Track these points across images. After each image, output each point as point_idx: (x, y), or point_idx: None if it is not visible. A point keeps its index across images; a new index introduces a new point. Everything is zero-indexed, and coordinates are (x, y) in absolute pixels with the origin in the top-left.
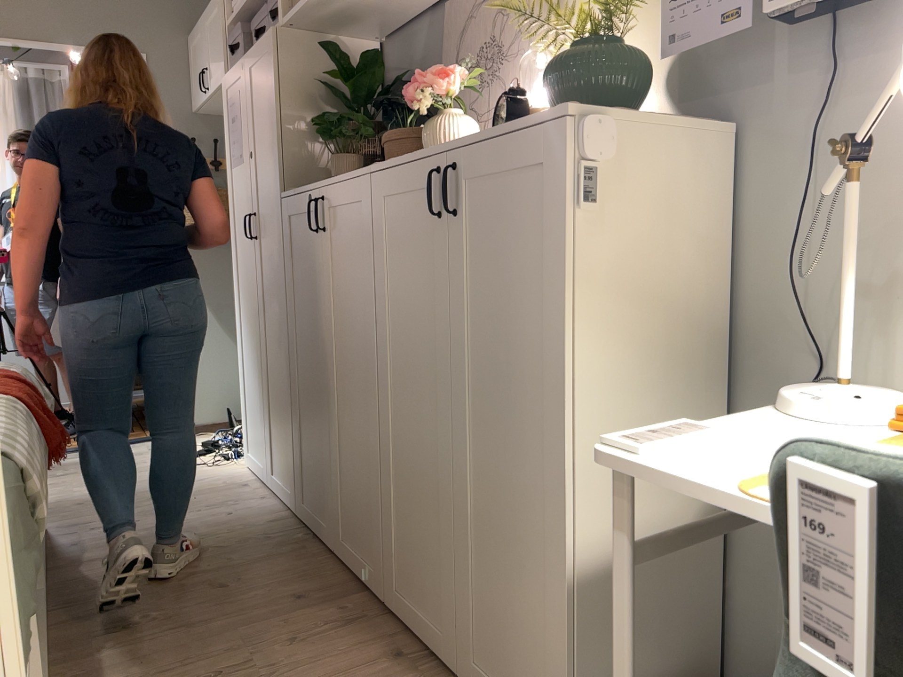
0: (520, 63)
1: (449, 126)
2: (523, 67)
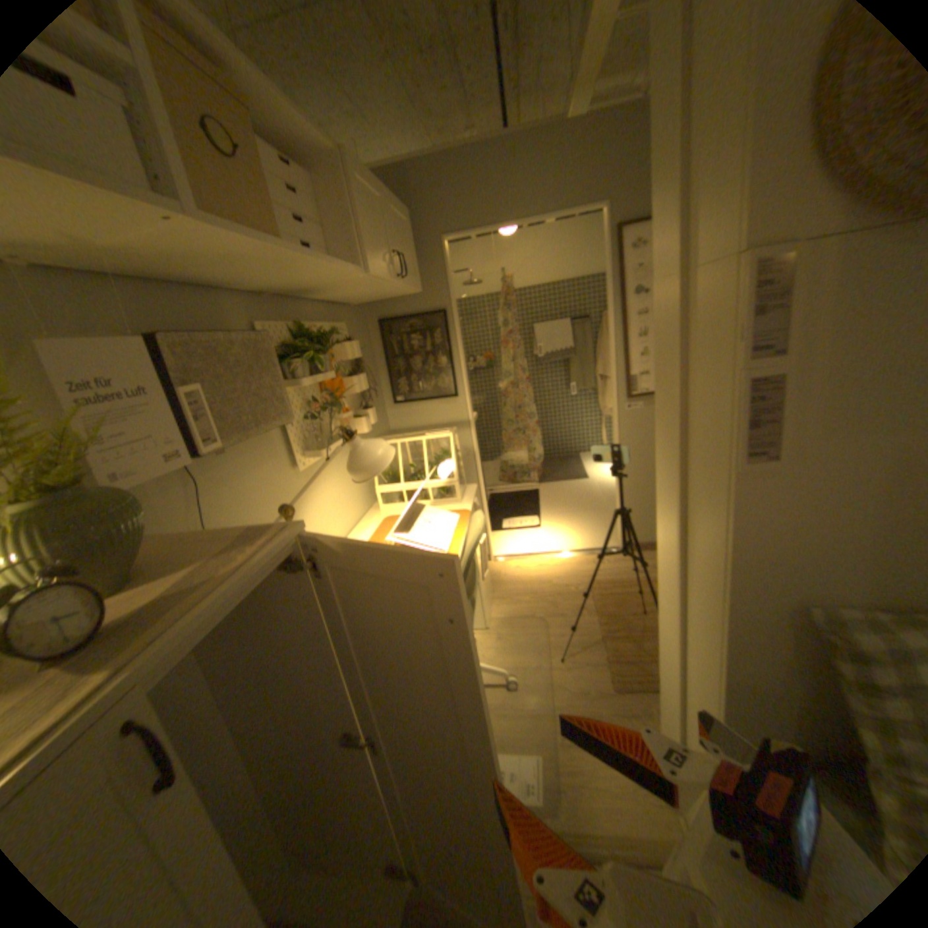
0: None
1: None
2: None
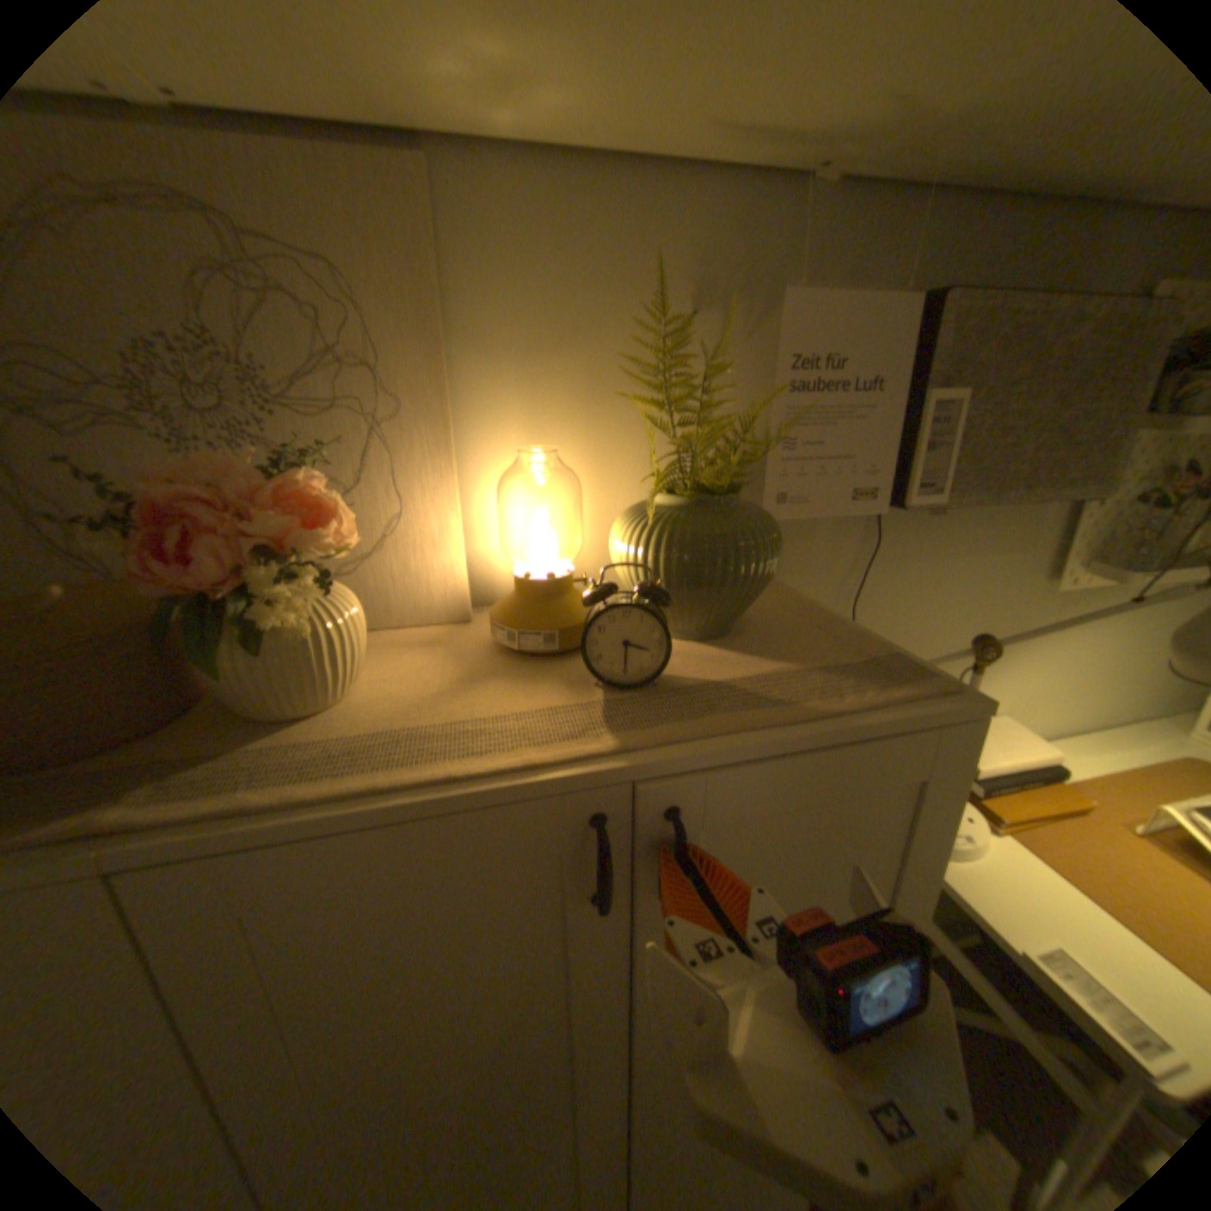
0: (374, 433)
1: (335, 627)
2: (377, 439)
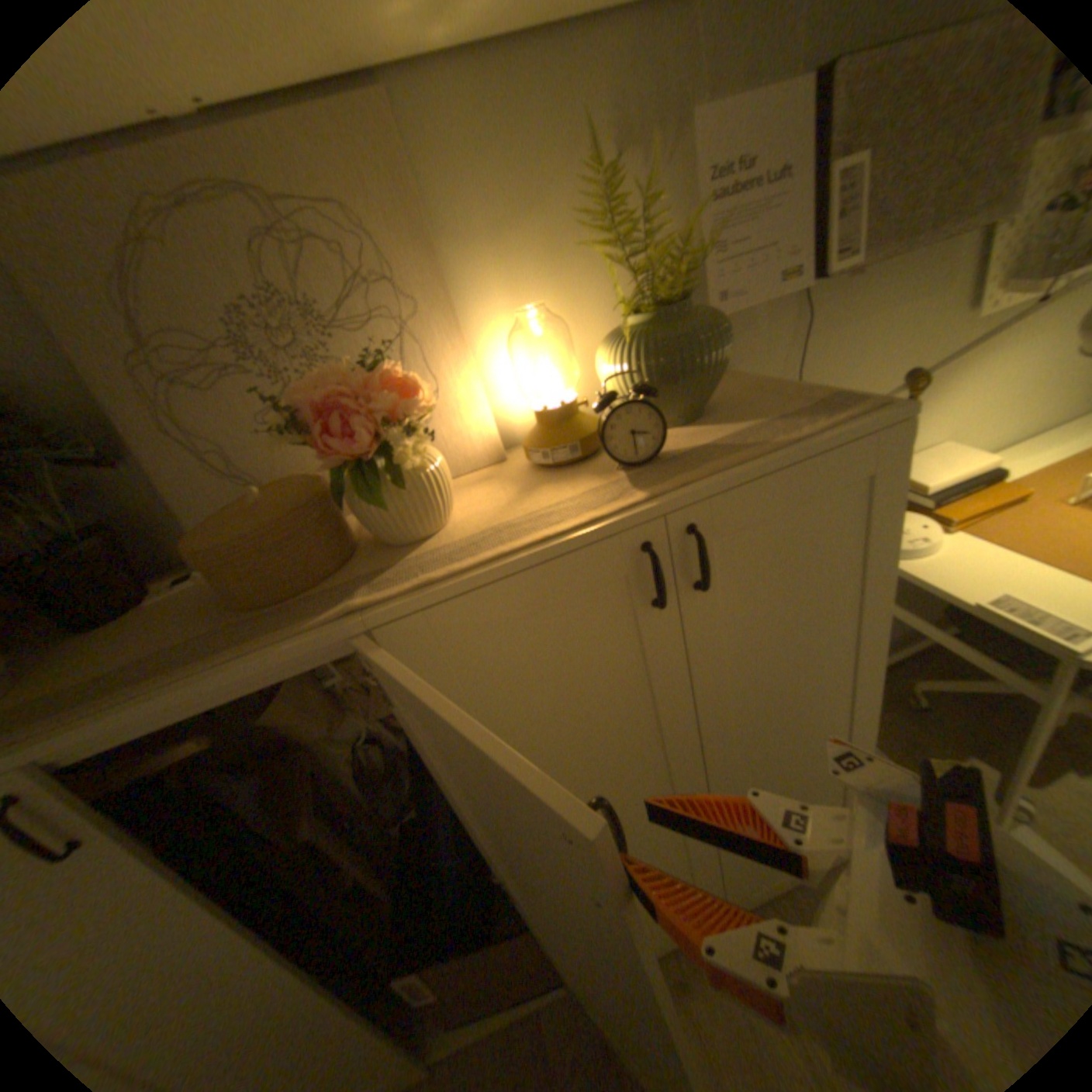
0: (407, 331)
1: (436, 469)
2: (409, 336)
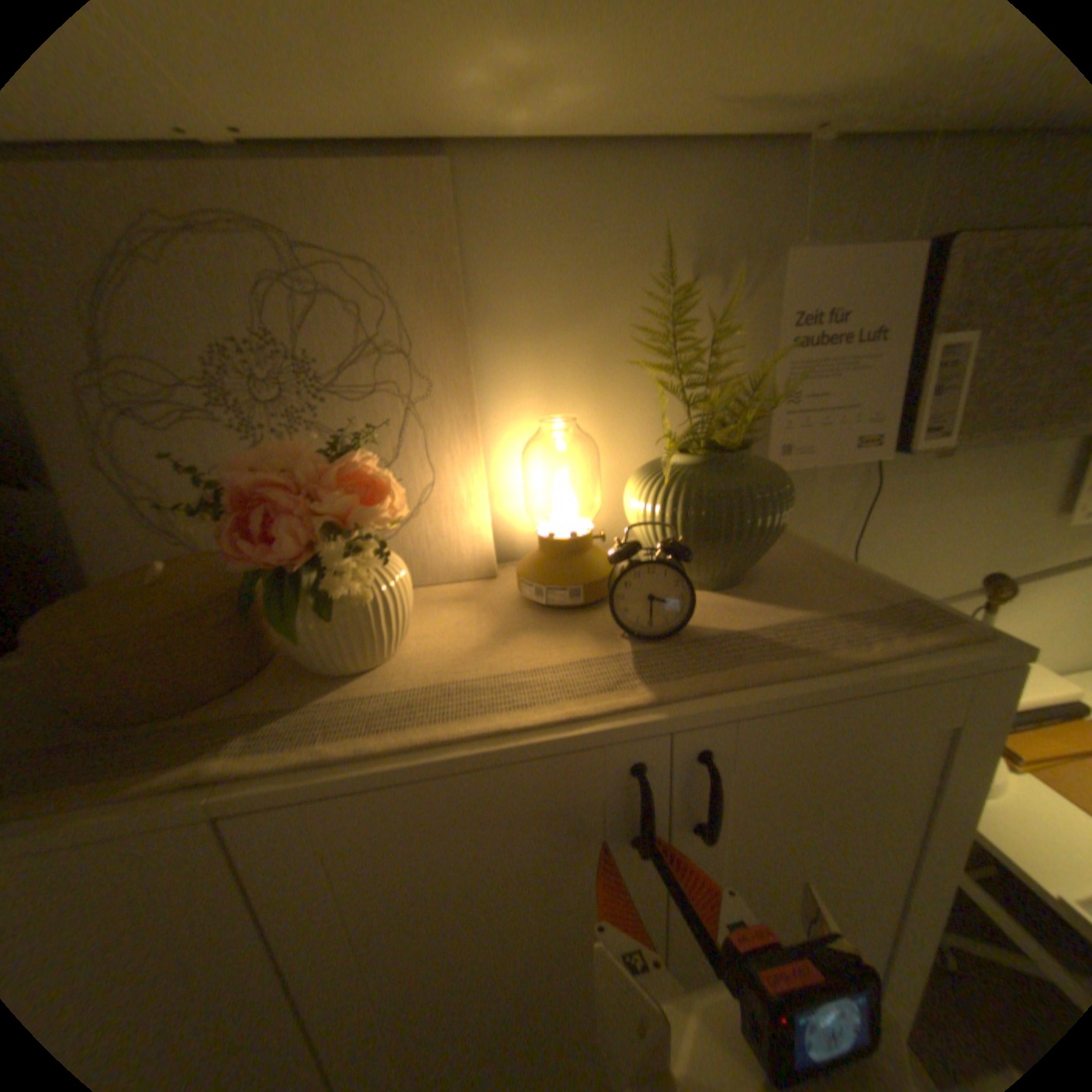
0: (410, 413)
1: (389, 592)
2: (413, 419)
